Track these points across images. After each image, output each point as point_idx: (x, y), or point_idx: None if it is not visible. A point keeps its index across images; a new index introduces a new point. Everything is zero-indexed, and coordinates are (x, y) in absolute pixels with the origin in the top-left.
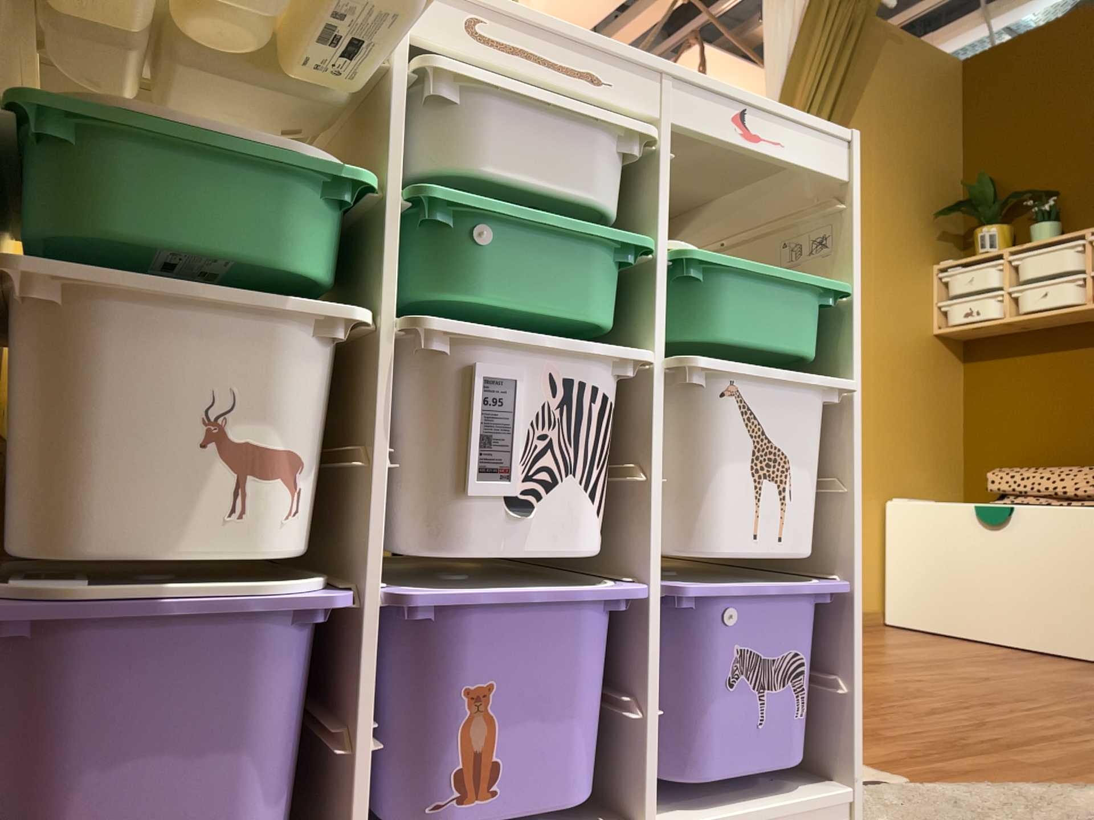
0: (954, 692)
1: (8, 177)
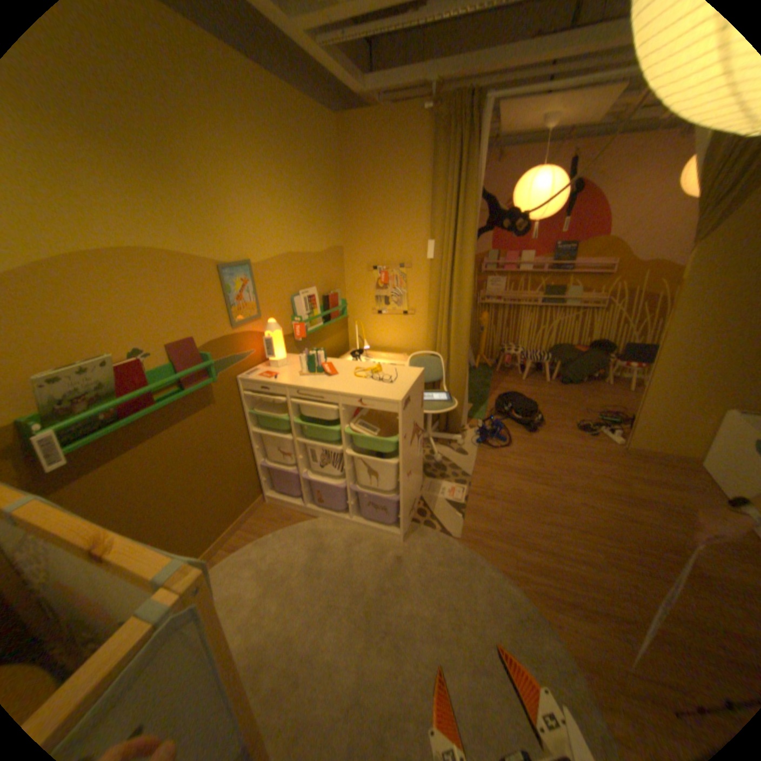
0: (588, 523)
1: (250, 418)
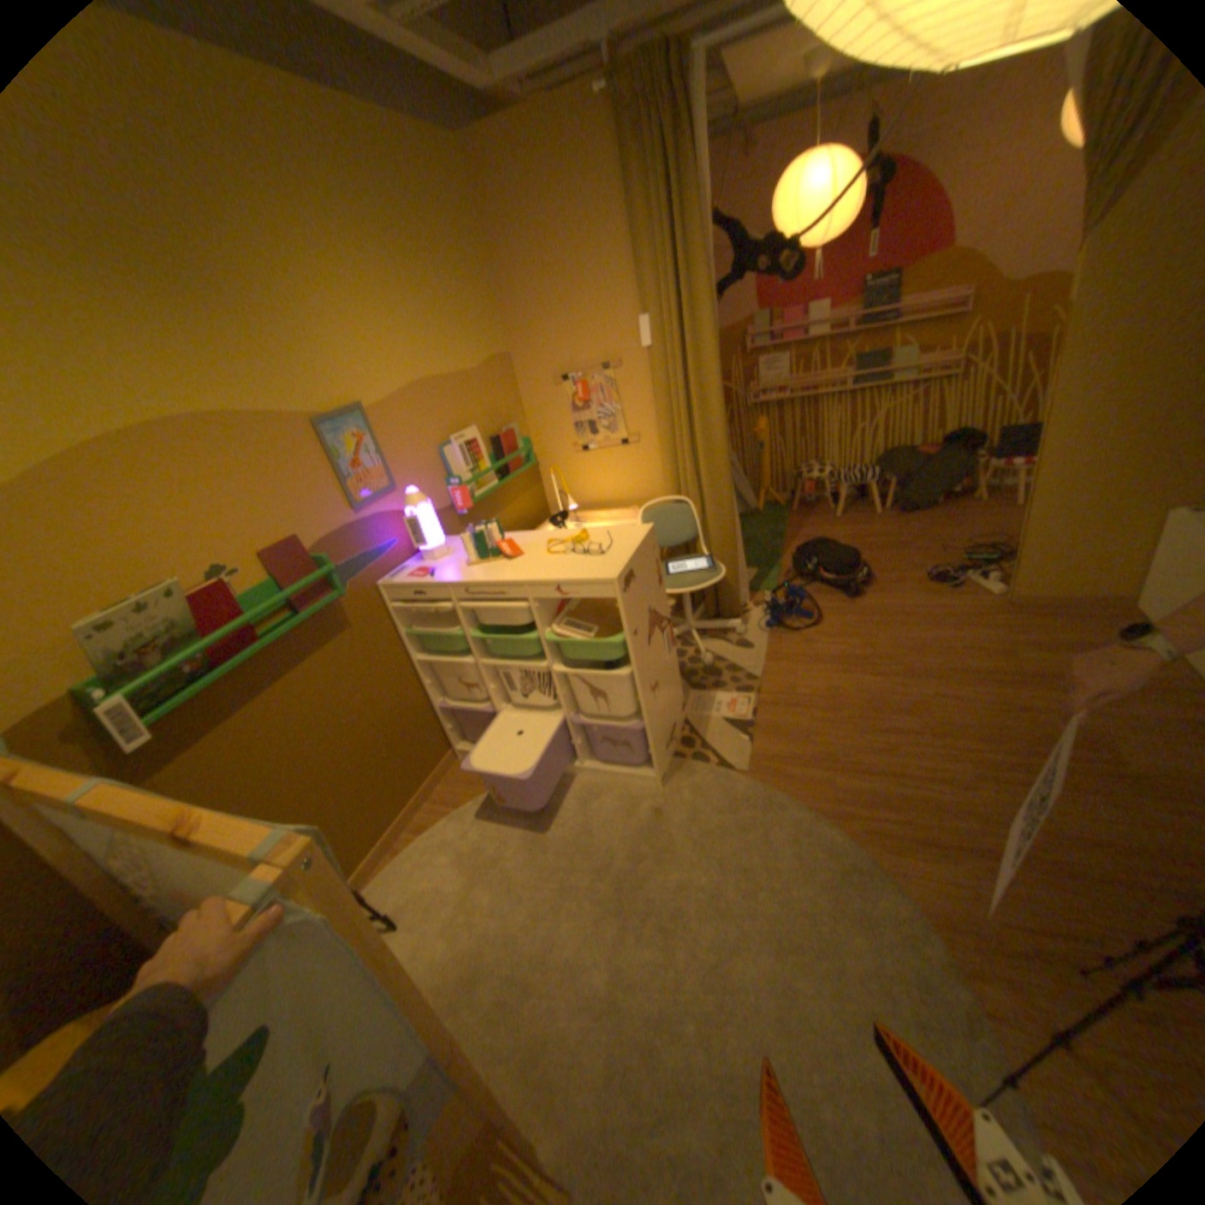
0: (946, 723)
1: (409, 642)
